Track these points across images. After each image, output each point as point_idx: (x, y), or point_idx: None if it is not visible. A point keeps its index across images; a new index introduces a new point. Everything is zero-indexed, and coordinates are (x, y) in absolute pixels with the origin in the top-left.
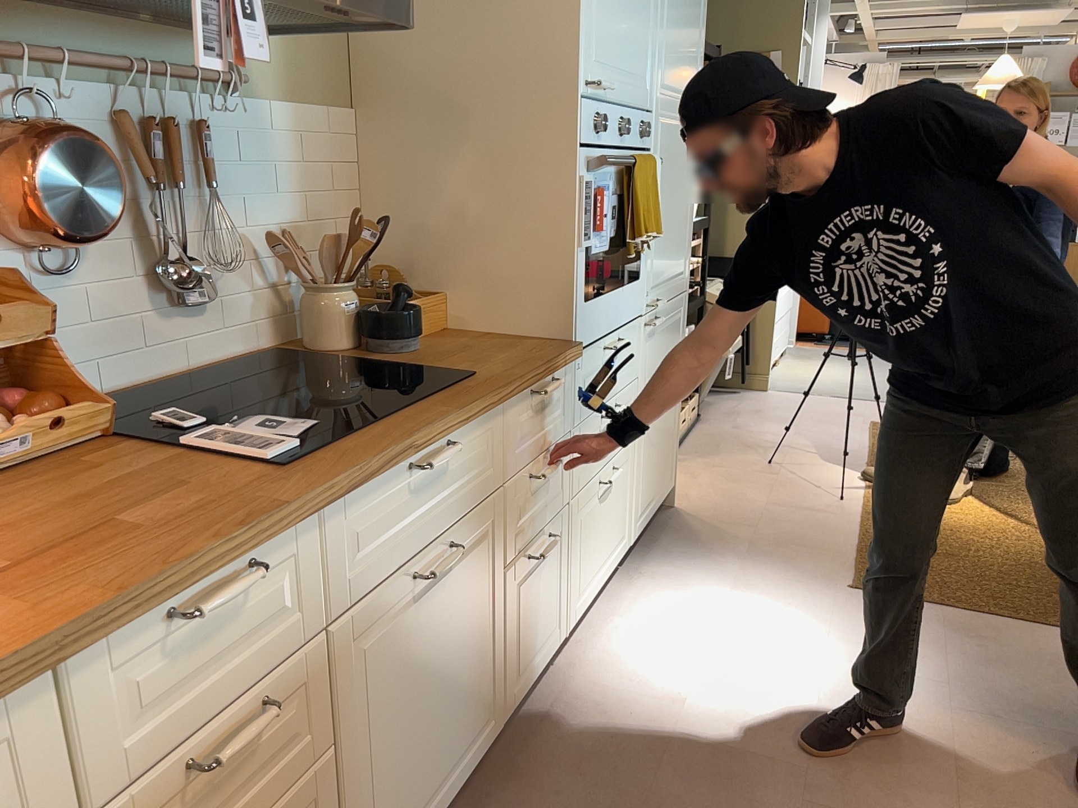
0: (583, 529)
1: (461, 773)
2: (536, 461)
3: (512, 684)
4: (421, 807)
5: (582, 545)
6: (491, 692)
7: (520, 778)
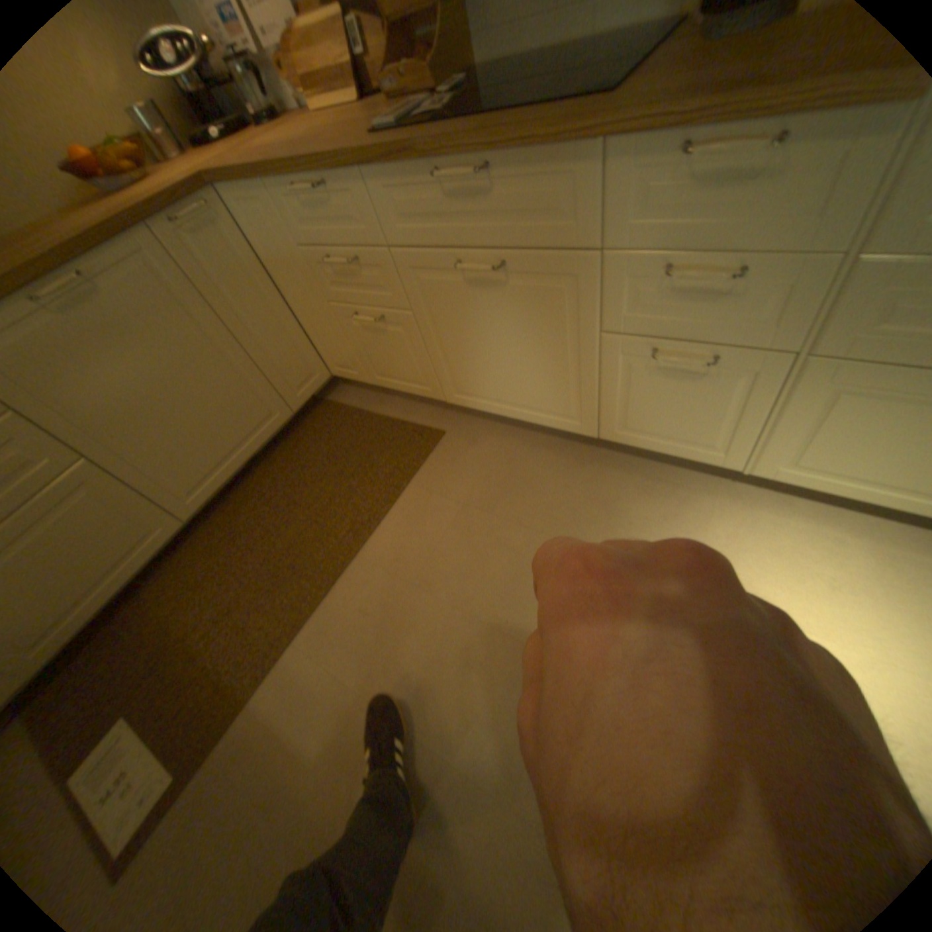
0: (844, 410)
1: (538, 419)
2: (700, 256)
3: (616, 426)
4: (496, 400)
5: (834, 426)
6: (580, 407)
7: (580, 468)
